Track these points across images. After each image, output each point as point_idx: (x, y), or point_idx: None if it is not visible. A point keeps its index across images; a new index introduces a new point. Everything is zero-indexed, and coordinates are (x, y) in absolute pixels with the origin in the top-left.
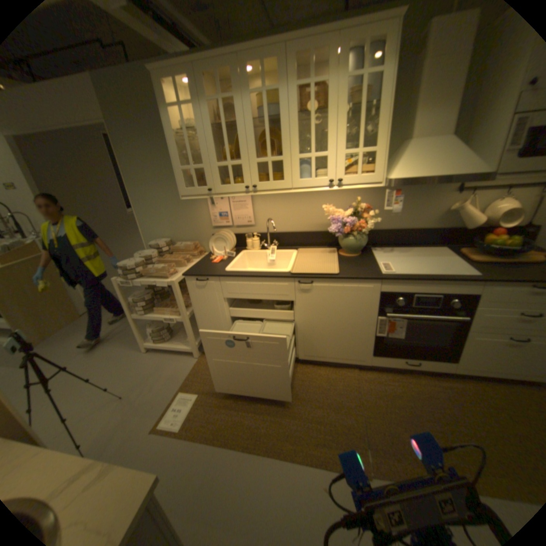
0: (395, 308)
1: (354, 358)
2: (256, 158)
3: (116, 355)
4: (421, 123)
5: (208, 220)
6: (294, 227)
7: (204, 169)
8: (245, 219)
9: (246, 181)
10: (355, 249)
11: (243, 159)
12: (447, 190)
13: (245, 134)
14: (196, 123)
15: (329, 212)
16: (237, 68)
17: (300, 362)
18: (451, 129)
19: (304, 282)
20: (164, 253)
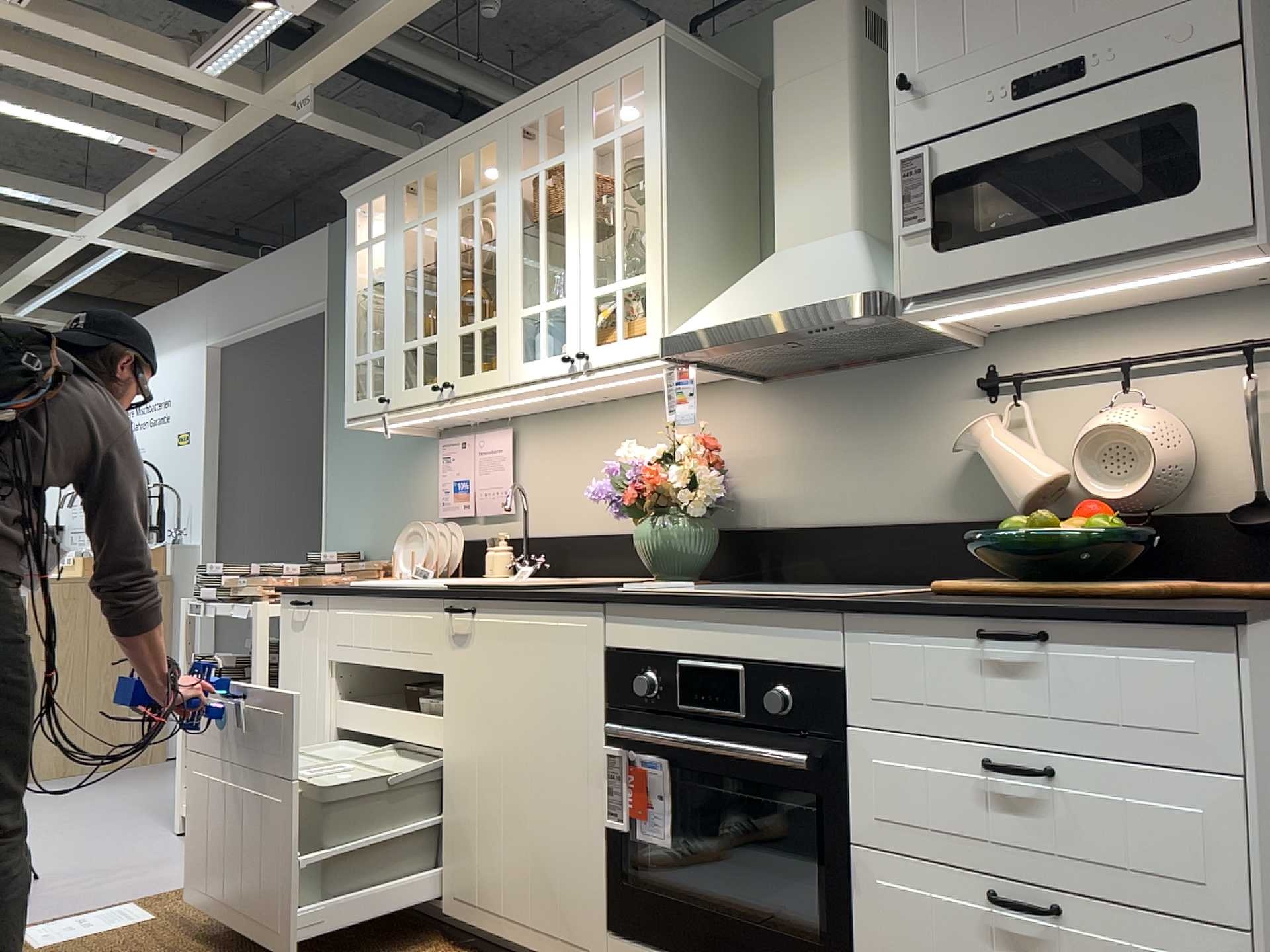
0: (640, 710)
1: (561, 928)
2: (457, 324)
3: (133, 822)
4: (780, 217)
5: (436, 500)
6: (592, 518)
7: (384, 357)
8: (495, 494)
9: (438, 375)
10: (669, 563)
11: (439, 328)
12: (949, 392)
13: (446, 279)
14: (386, 271)
15: (630, 460)
16: (446, 171)
17: (460, 942)
18: (844, 218)
19: (457, 606)
20: (323, 571)
